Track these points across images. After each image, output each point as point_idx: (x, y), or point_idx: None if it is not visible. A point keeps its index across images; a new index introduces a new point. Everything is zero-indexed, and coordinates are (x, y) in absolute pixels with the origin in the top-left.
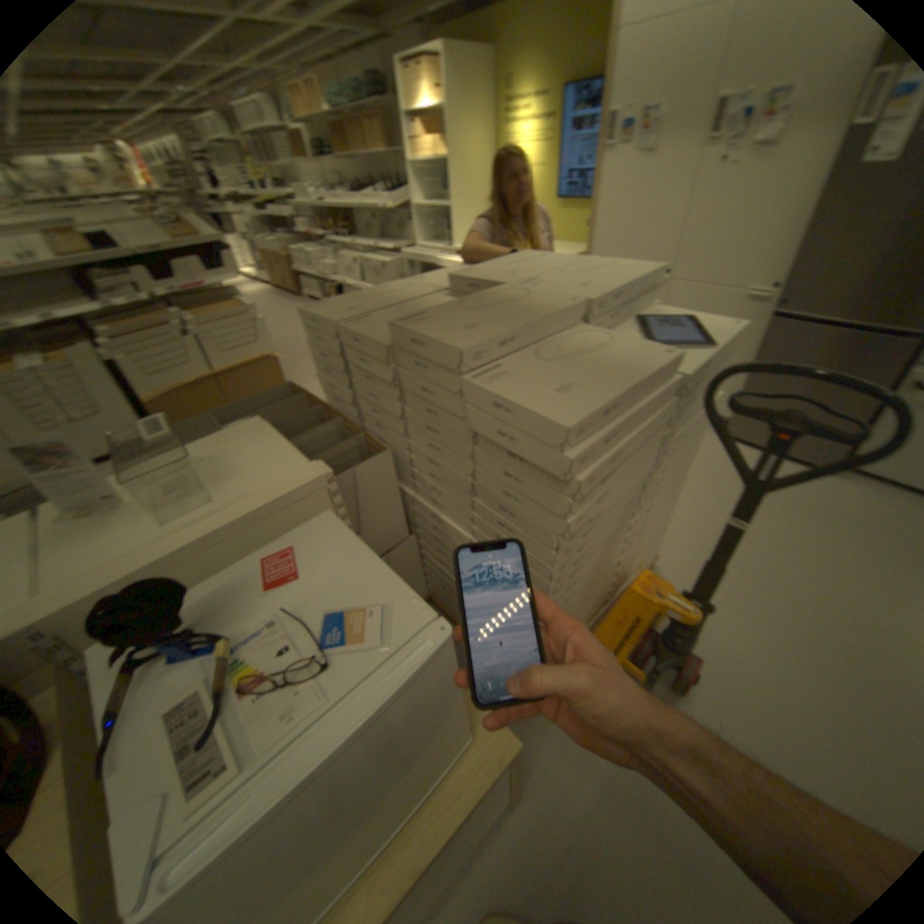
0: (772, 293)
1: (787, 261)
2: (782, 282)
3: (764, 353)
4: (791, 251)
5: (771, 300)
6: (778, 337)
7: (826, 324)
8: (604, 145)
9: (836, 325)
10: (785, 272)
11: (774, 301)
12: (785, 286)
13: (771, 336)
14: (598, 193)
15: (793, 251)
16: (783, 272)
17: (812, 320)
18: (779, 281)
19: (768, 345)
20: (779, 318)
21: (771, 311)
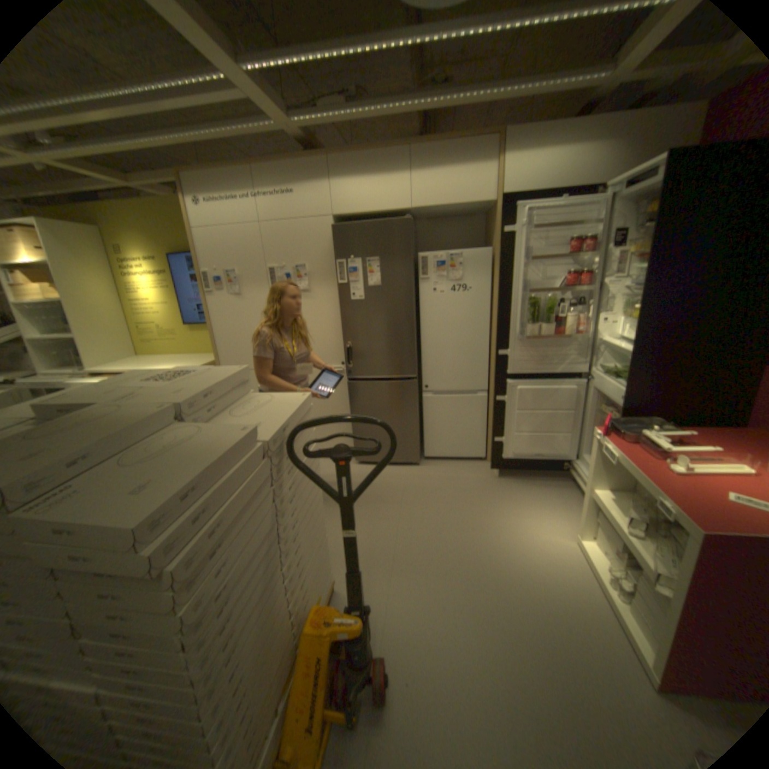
0: (342, 368)
1: (342, 350)
2: (344, 361)
3: (353, 403)
4: (341, 344)
5: (344, 372)
6: (355, 392)
7: (375, 380)
8: (203, 291)
9: (379, 380)
10: (344, 356)
11: (345, 372)
12: (346, 363)
13: (352, 393)
14: (210, 320)
15: (342, 344)
16: (342, 356)
17: (368, 379)
18: (343, 361)
19: (352, 398)
20: (351, 382)
21: (346, 378)
